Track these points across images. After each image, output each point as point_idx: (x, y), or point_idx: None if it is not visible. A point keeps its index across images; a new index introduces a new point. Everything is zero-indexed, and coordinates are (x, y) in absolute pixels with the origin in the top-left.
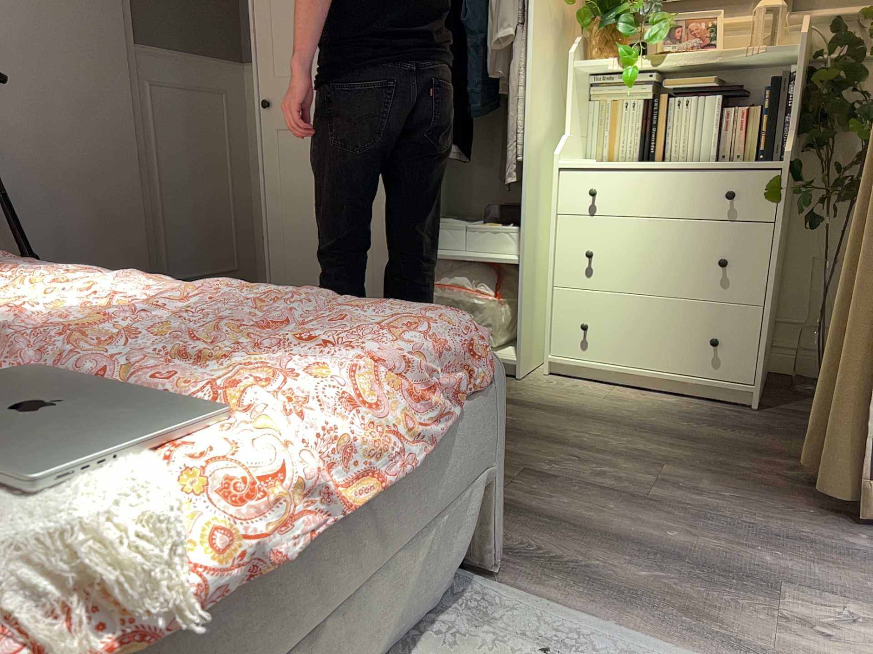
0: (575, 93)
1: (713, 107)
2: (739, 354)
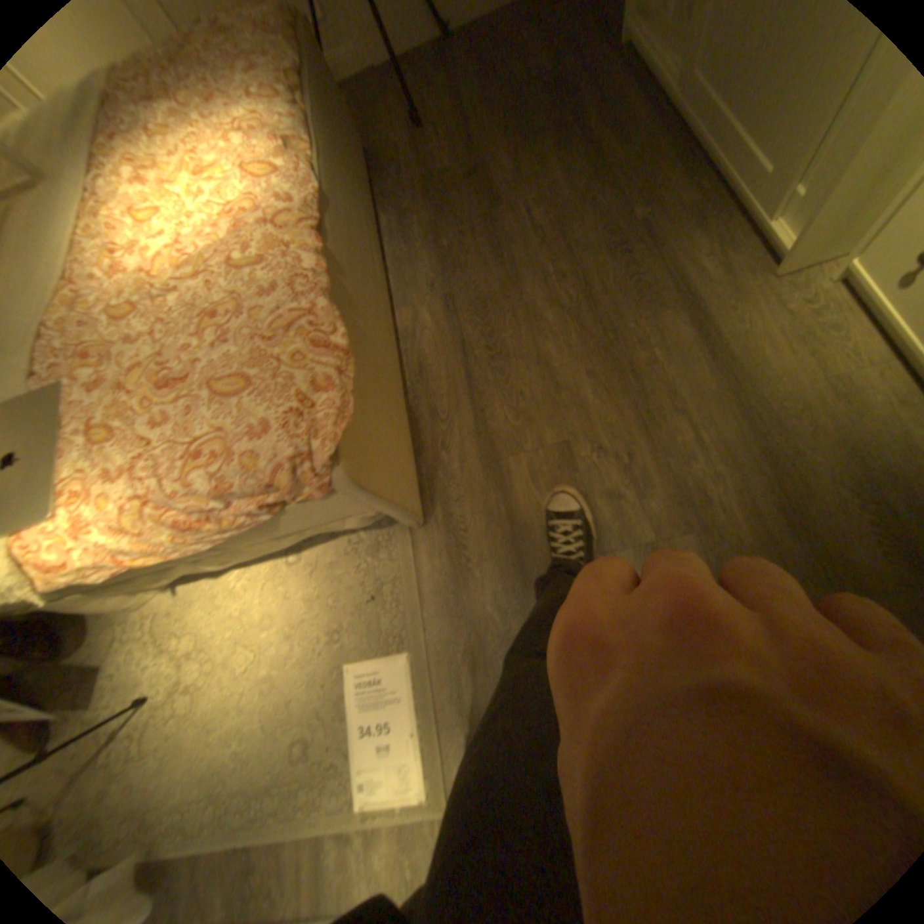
0: None
1: None
2: None
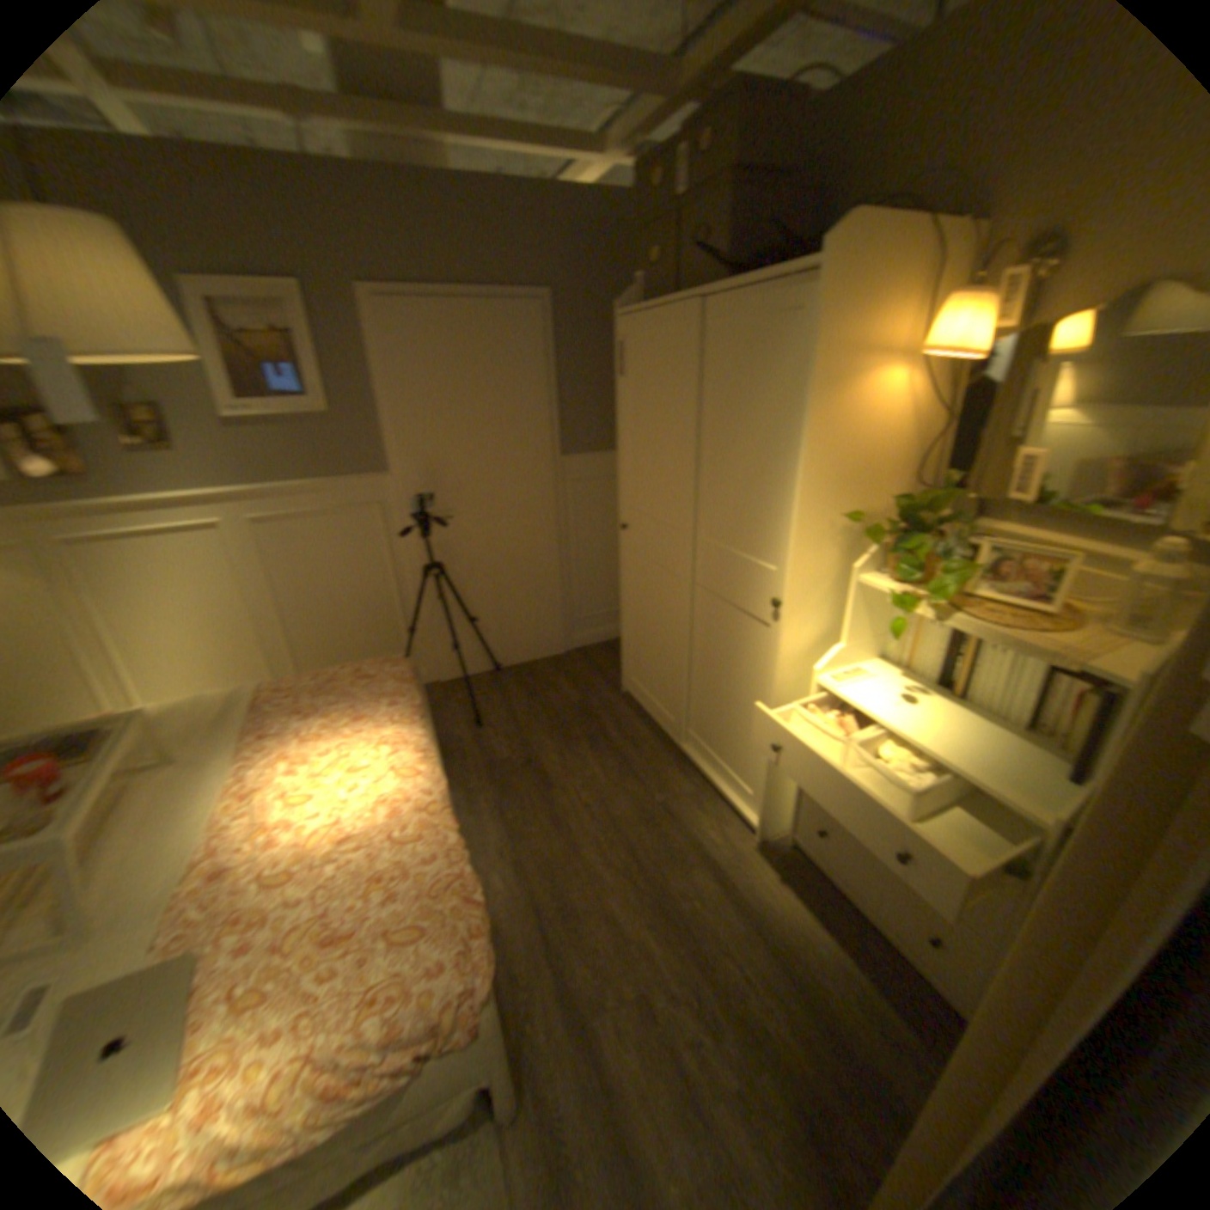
0: (859, 605)
1: (1037, 671)
2: (961, 973)
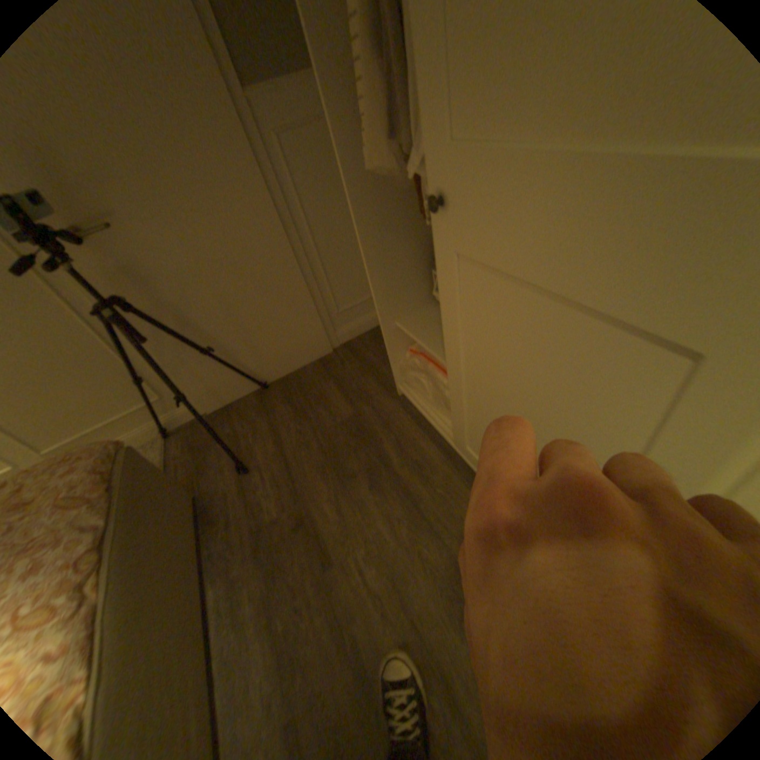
0: None
1: None
2: None
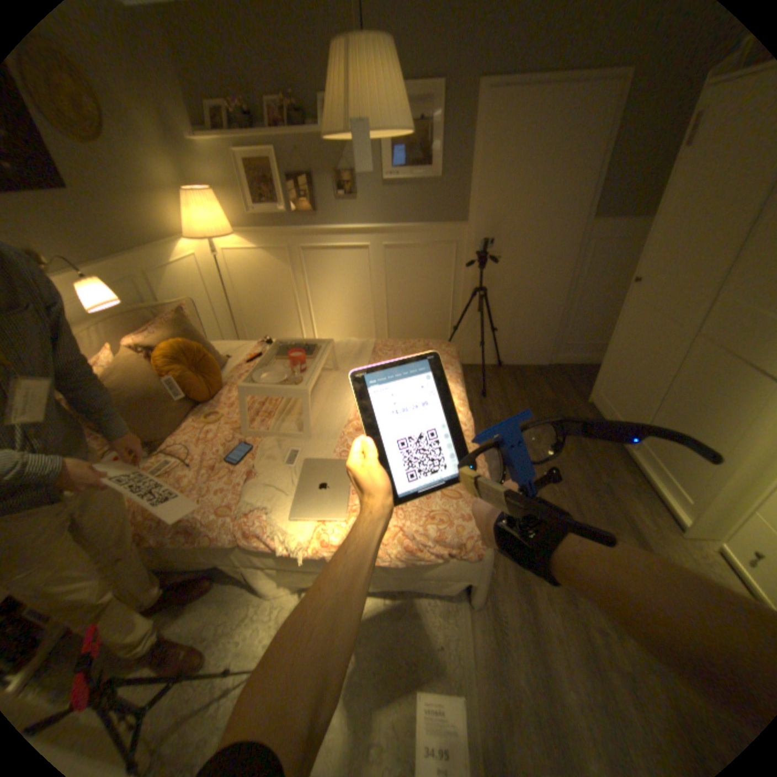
0: None
1: None
2: None
